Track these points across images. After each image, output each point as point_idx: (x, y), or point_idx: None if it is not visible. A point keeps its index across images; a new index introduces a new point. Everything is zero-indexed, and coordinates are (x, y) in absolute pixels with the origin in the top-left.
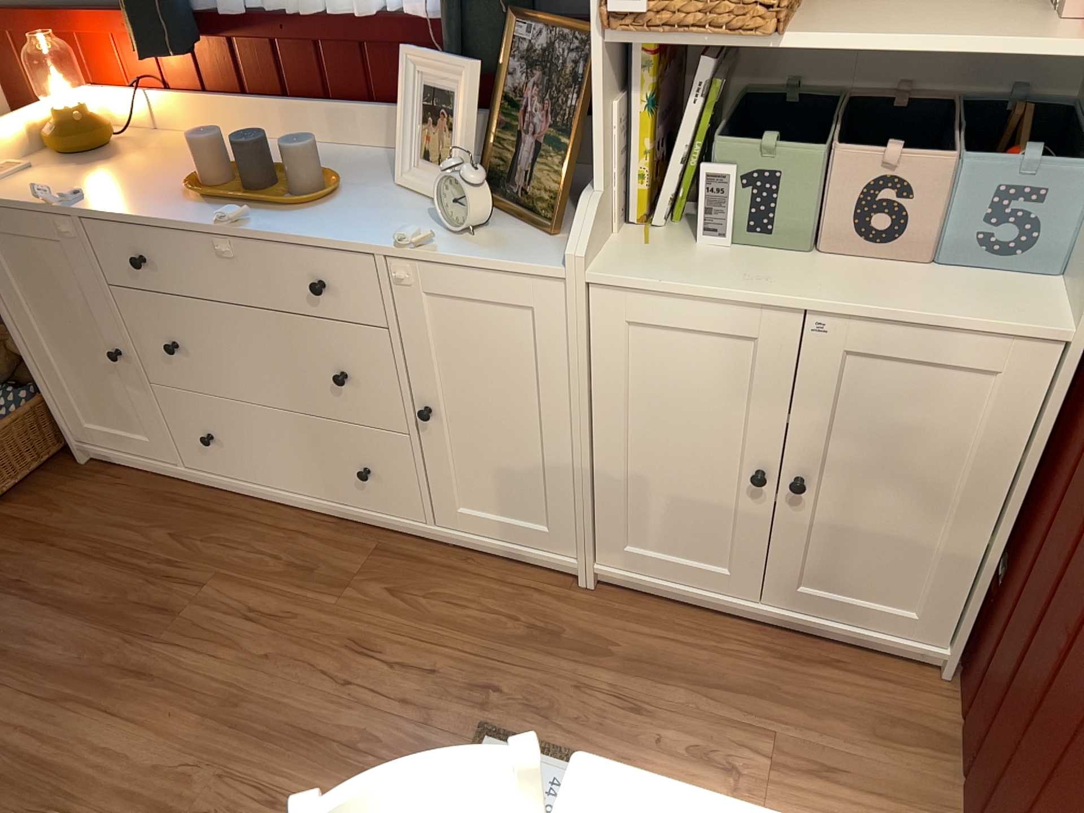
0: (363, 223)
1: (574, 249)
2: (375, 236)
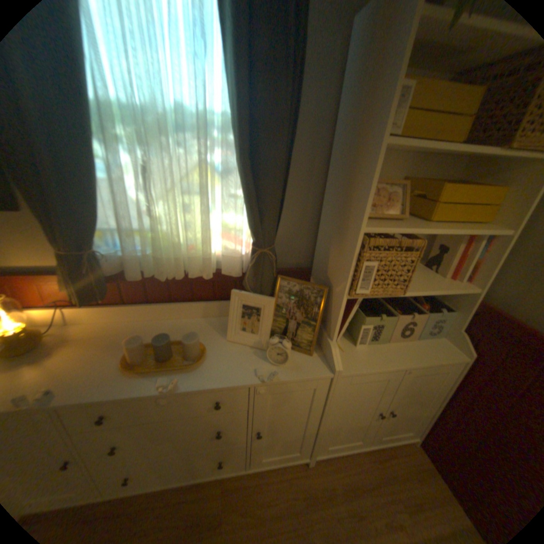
0: (229, 367)
1: (337, 366)
2: (242, 376)
